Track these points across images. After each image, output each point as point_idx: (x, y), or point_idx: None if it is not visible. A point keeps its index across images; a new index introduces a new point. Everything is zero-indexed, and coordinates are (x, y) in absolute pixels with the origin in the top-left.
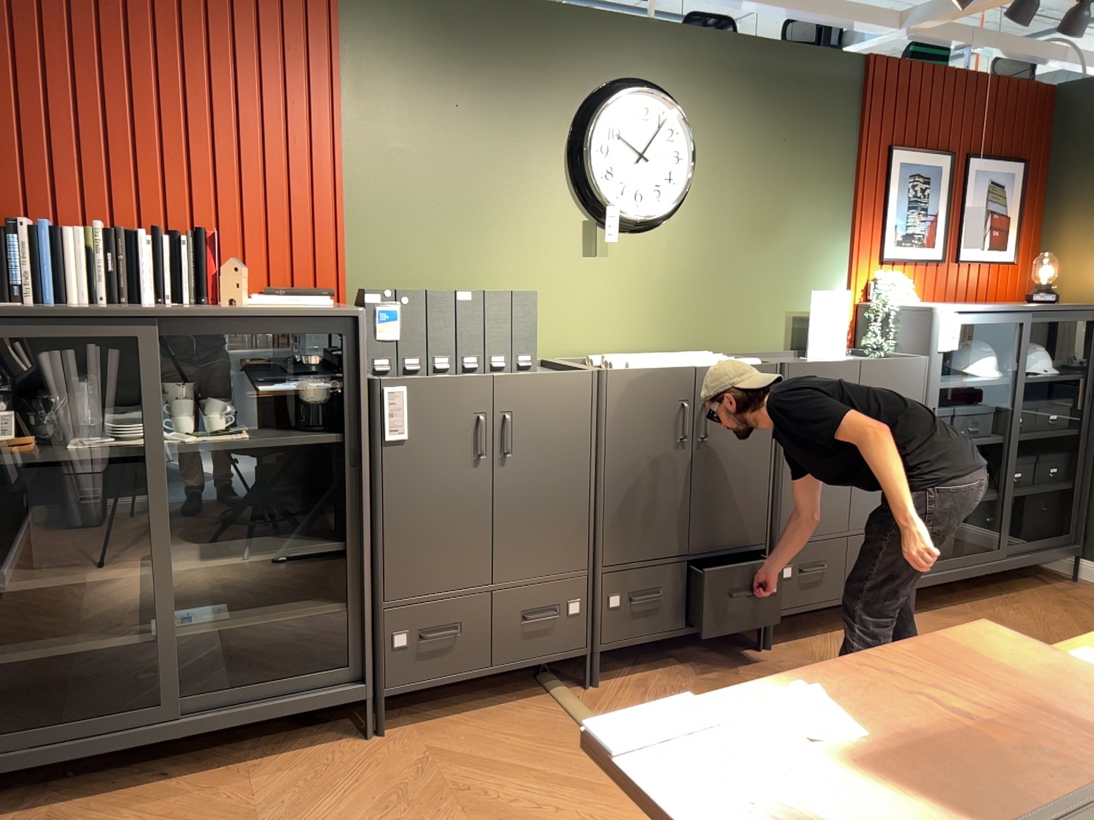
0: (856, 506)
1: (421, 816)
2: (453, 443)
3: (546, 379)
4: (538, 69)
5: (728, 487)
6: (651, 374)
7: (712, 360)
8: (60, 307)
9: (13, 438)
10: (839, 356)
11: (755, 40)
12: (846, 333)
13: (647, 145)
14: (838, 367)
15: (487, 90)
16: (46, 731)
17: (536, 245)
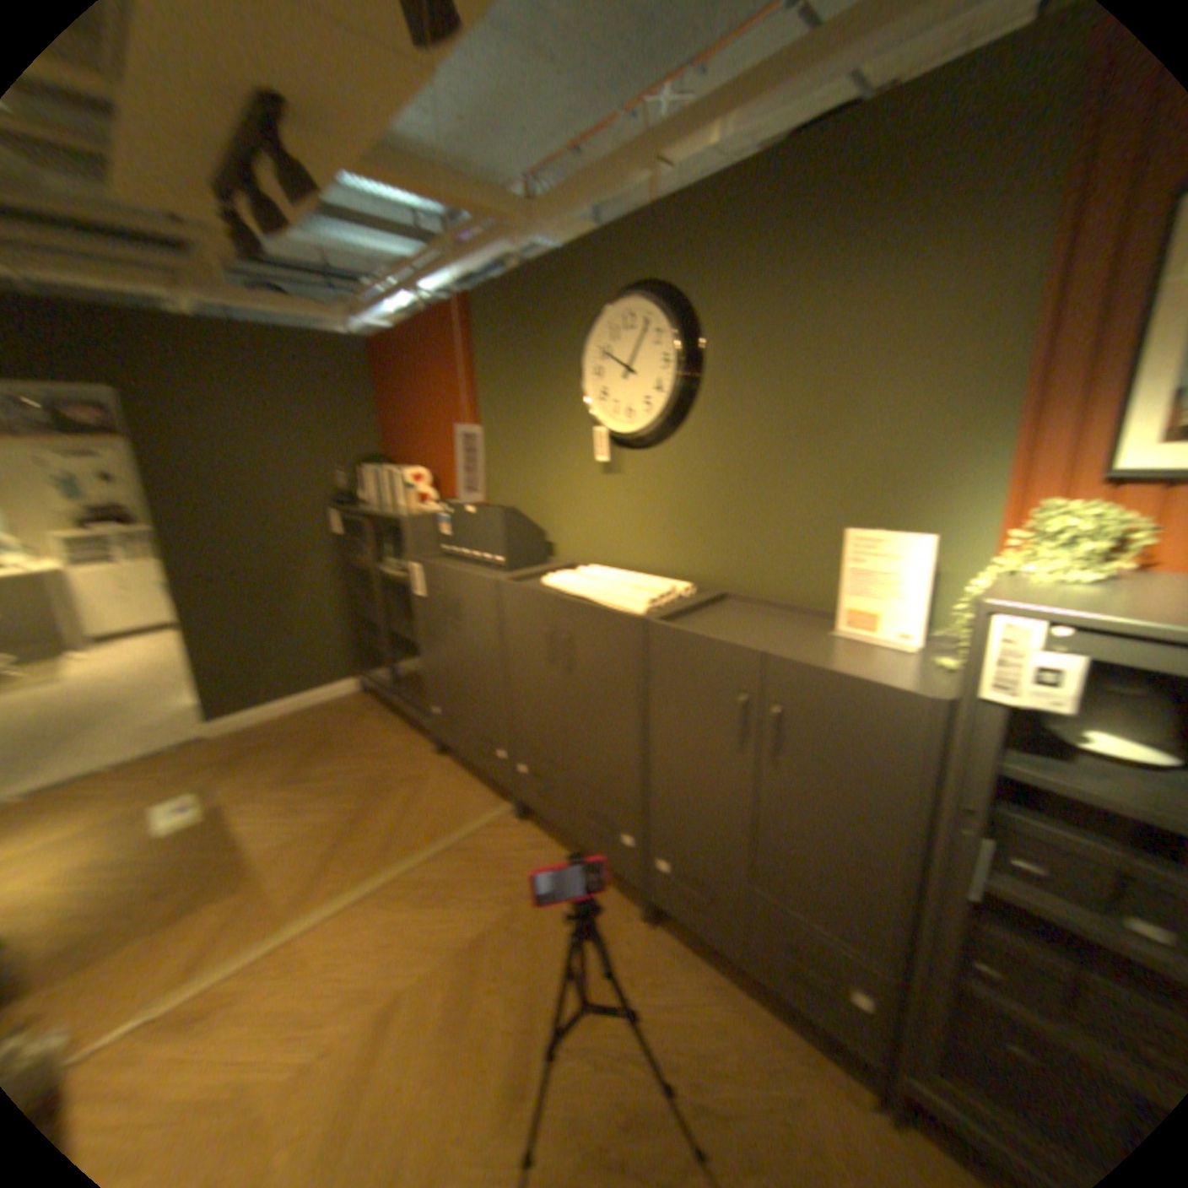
0: (761, 861)
1: (360, 792)
2: (437, 605)
3: (468, 577)
4: (561, 308)
5: (593, 728)
6: (524, 592)
7: (601, 594)
8: (378, 505)
9: (371, 557)
10: (902, 640)
11: (789, 139)
12: (922, 607)
13: (633, 355)
14: (721, 647)
15: (533, 343)
16: (385, 677)
17: (568, 466)
